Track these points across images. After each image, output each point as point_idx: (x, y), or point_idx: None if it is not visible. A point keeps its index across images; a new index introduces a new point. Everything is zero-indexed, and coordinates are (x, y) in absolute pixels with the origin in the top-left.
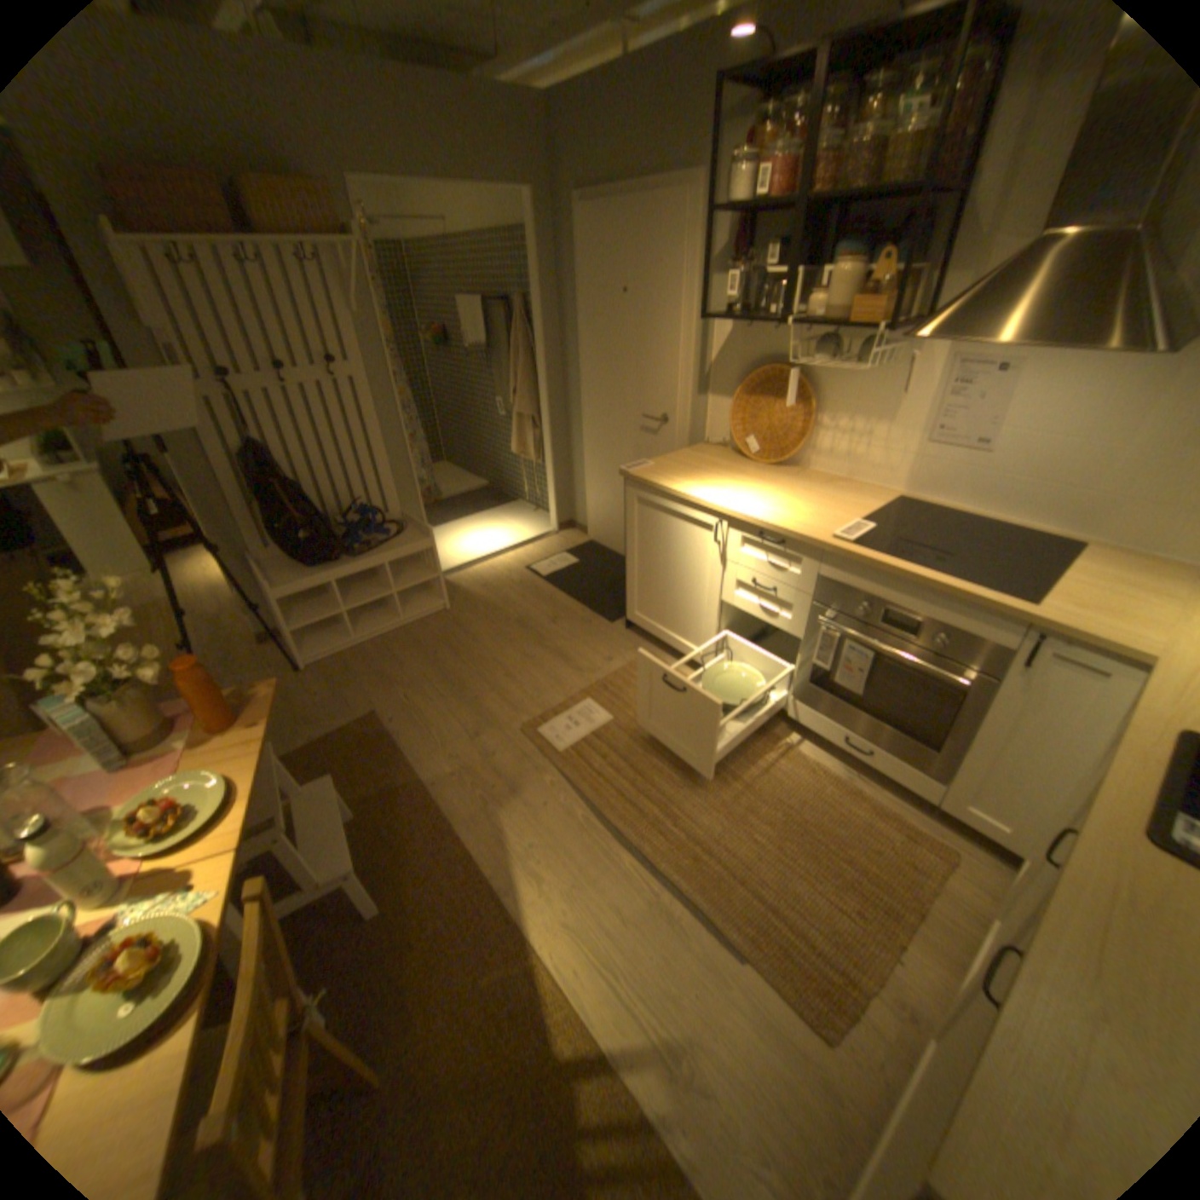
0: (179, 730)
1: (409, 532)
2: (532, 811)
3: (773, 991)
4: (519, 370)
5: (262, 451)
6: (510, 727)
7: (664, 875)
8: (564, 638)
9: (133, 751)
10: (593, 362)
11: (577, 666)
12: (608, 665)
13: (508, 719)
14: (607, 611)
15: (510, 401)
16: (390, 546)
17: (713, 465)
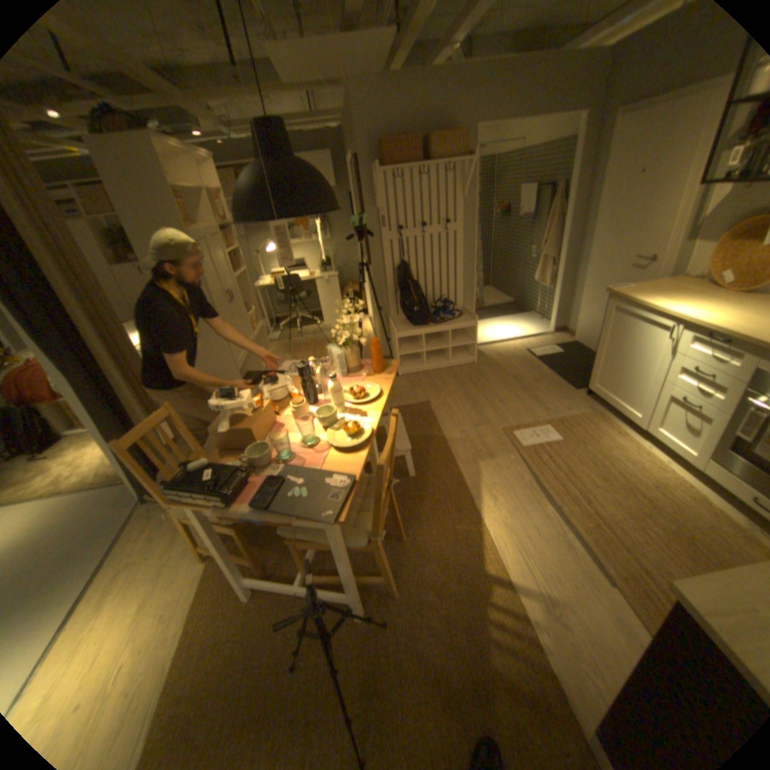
0: (365, 369)
1: (464, 316)
2: (500, 468)
3: (631, 608)
4: (552, 227)
5: (407, 266)
6: (497, 426)
7: (573, 525)
8: (541, 391)
9: (350, 372)
10: (607, 220)
11: (546, 407)
12: (567, 411)
13: (497, 423)
14: (576, 382)
15: (541, 247)
16: (453, 321)
17: (686, 289)
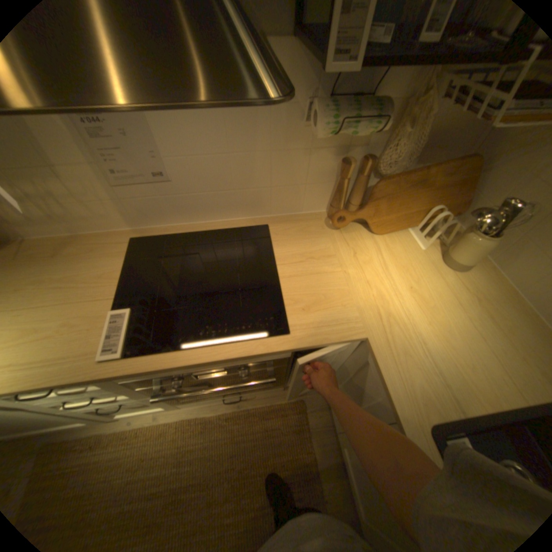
0: None
1: None
2: None
3: None
4: None
5: None
6: None
7: None
8: None
9: None
10: None
11: None
12: None
13: None
14: None
15: None
16: None
17: None
